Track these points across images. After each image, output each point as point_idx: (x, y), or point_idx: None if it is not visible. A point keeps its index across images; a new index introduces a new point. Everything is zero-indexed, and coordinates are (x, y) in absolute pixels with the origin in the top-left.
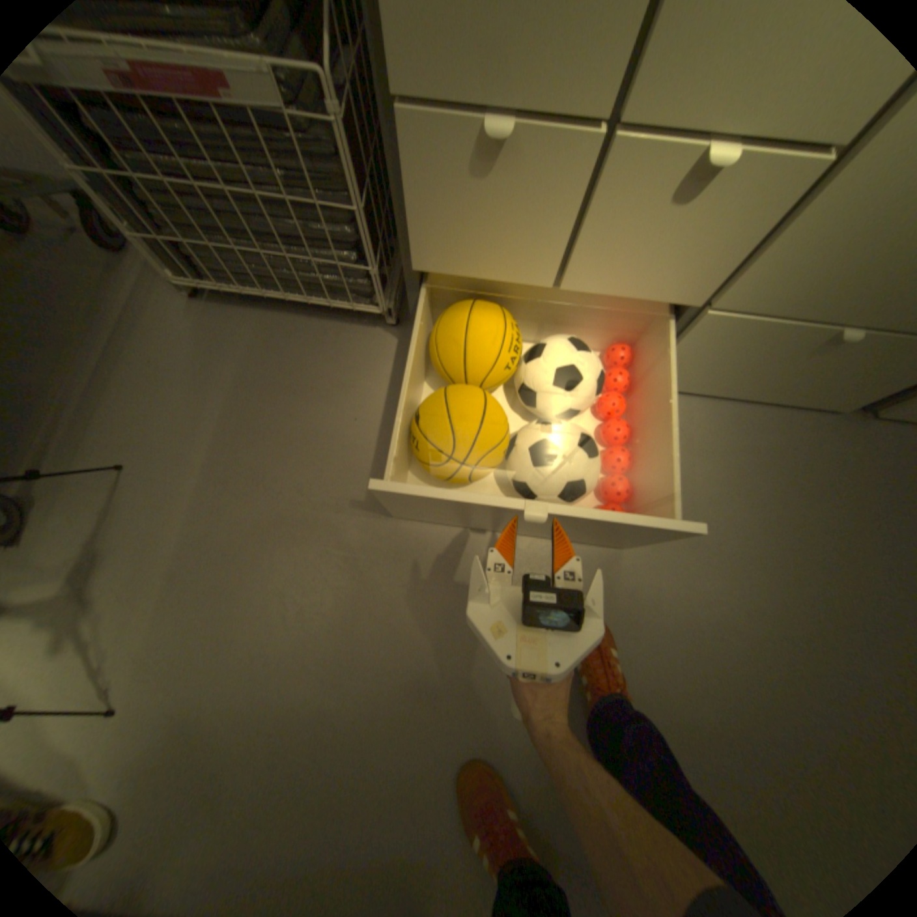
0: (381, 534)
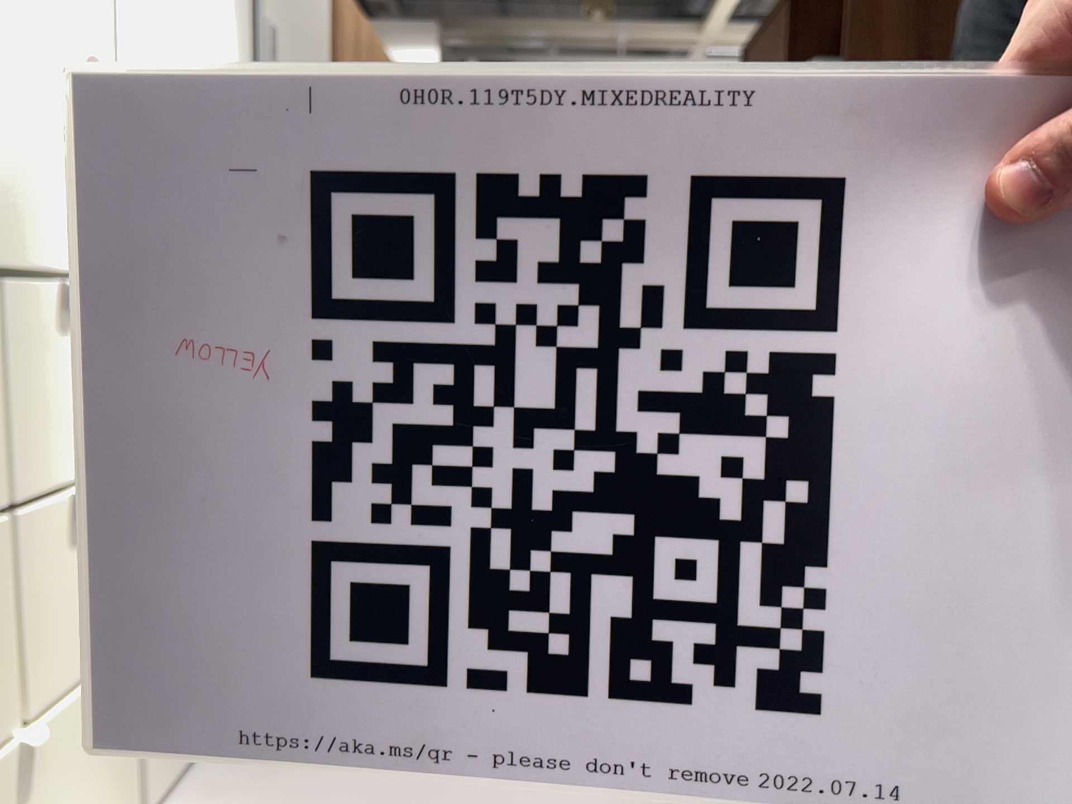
0: None
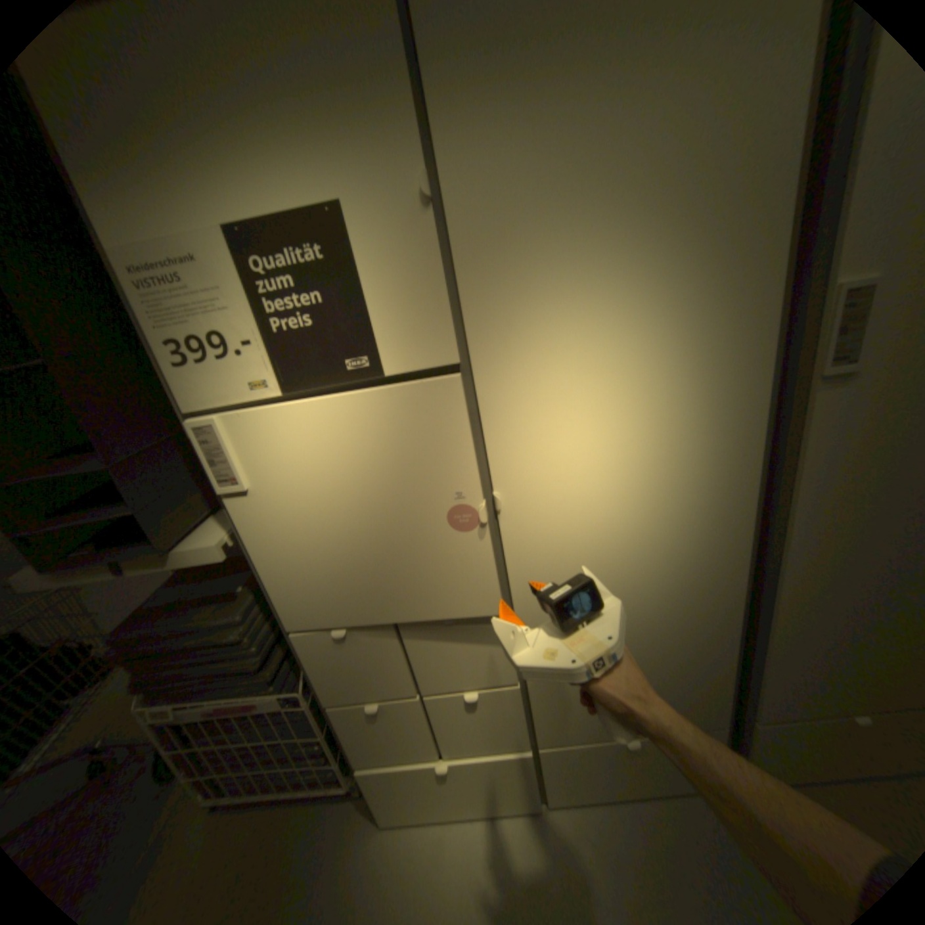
0: None
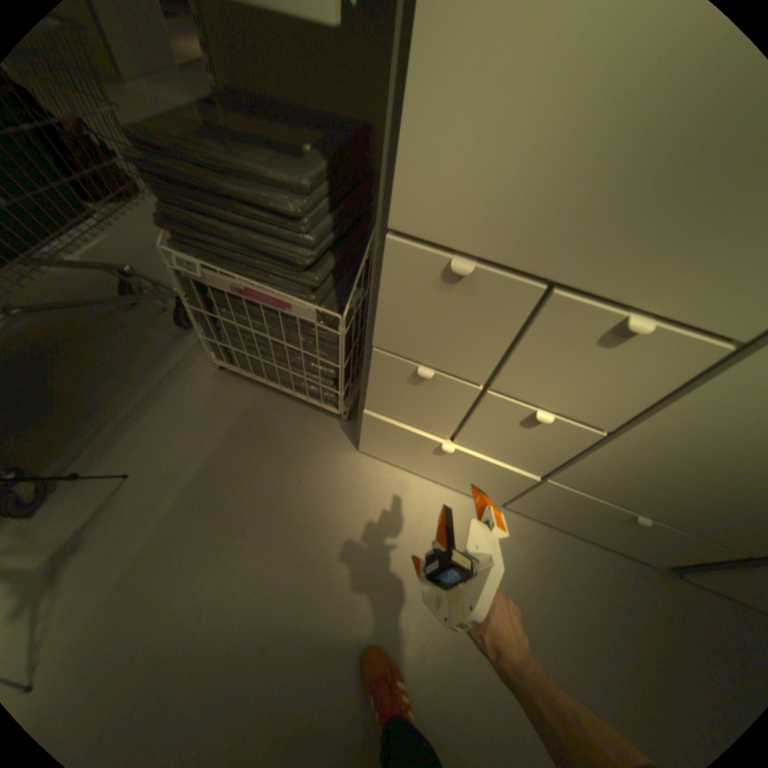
0: (291, 579)
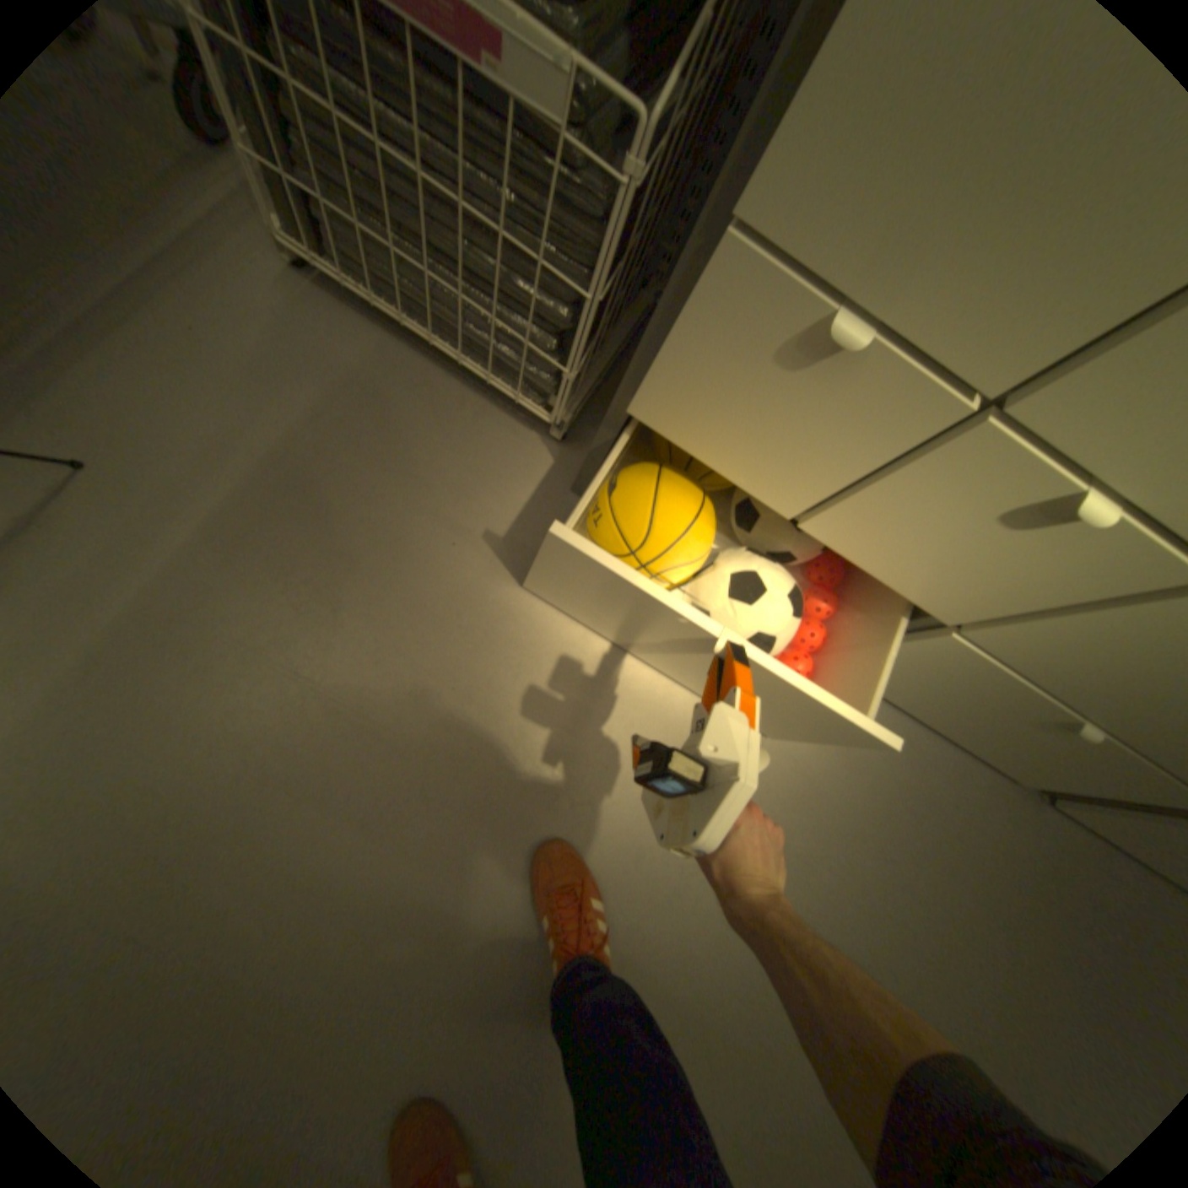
0: (423, 716)
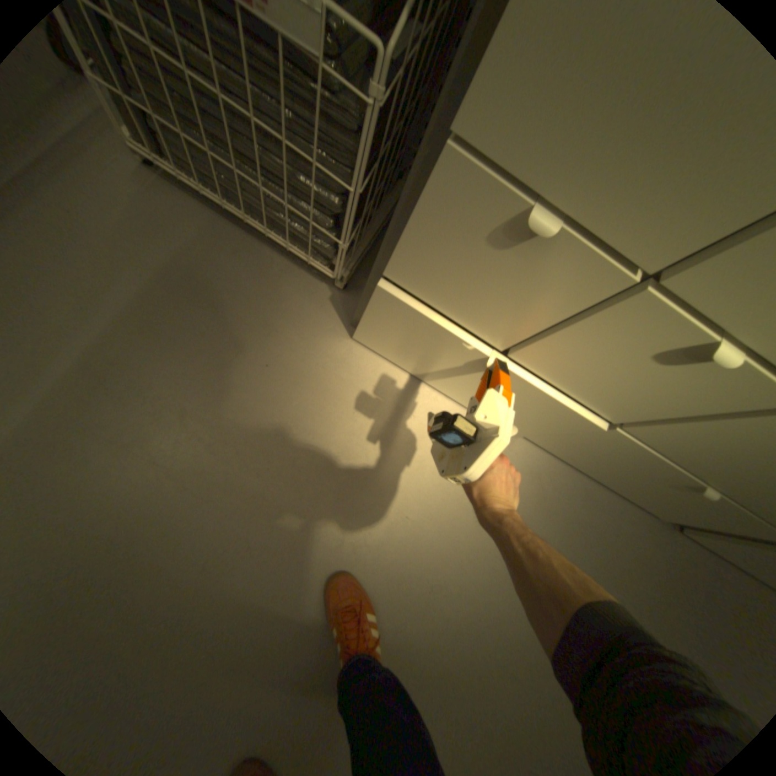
0: (247, 489)
